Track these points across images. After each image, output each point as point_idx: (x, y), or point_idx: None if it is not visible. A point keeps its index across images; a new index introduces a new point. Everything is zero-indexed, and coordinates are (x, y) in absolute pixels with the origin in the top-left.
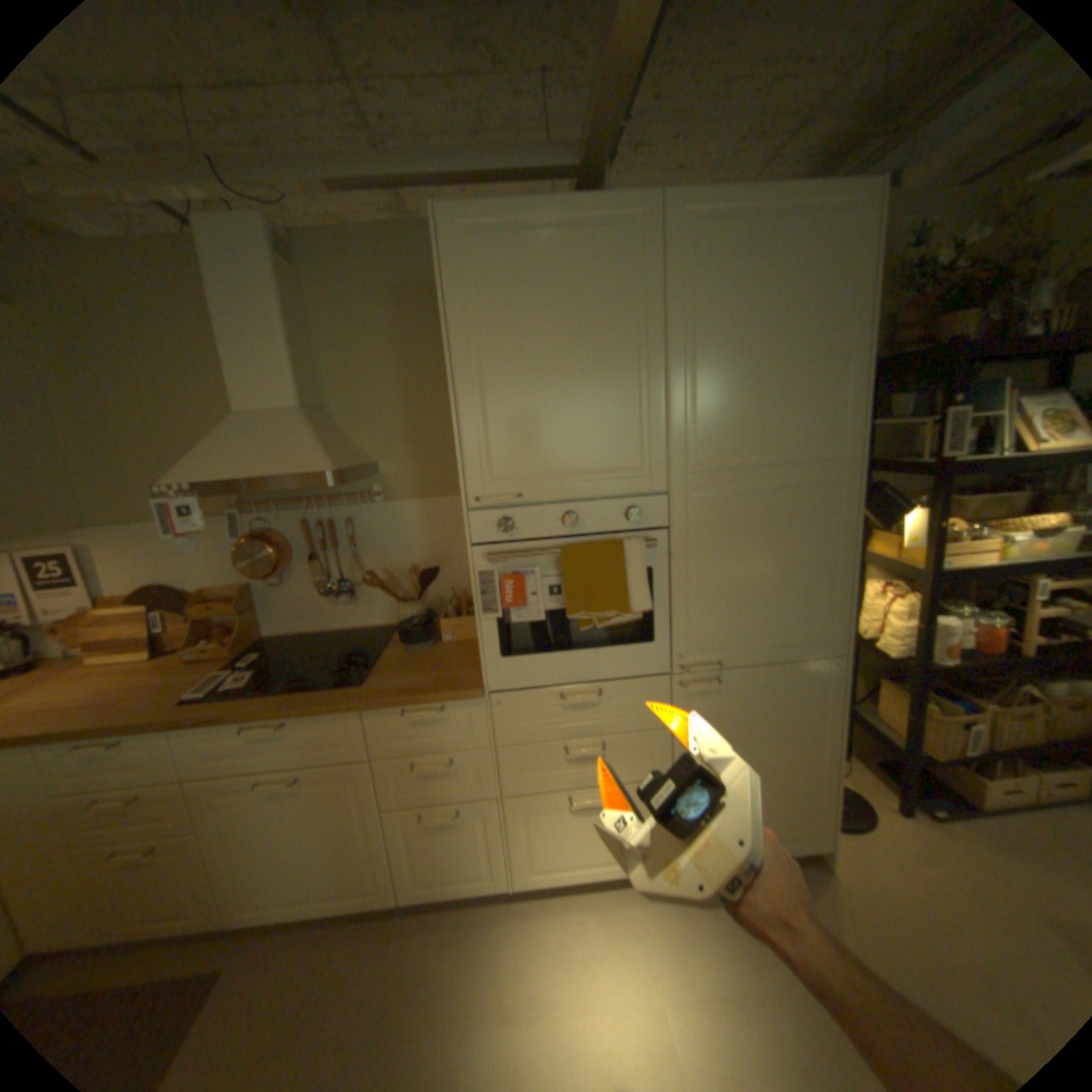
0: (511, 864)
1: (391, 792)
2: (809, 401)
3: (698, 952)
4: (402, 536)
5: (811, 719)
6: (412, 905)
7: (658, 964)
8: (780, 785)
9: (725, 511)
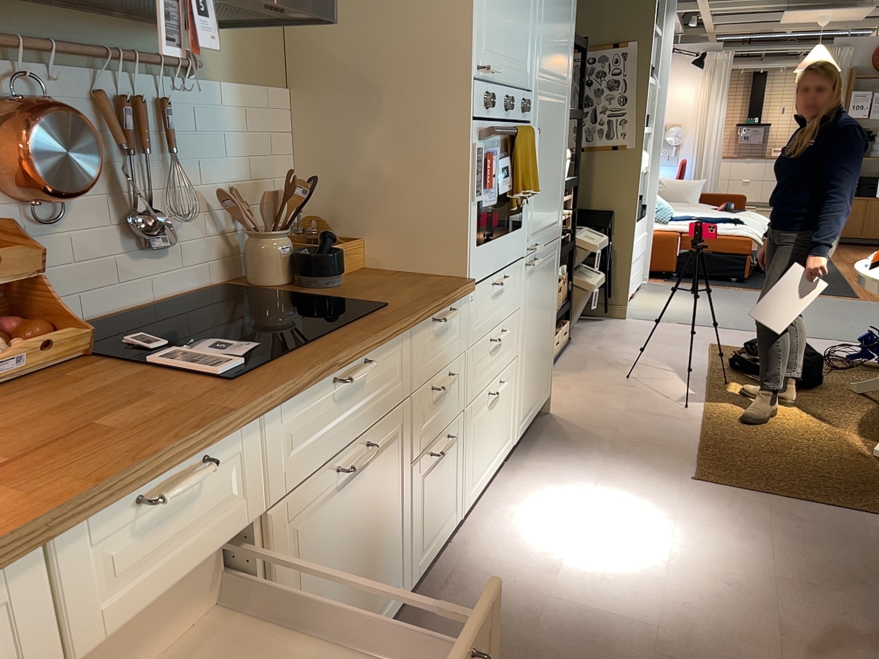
0: (464, 483)
1: (418, 431)
2: (565, 38)
3: (560, 474)
4: (221, 140)
5: (552, 287)
6: (416, 580)
7: (557, 492)
8: (543, 345)
9: (545, 114)
